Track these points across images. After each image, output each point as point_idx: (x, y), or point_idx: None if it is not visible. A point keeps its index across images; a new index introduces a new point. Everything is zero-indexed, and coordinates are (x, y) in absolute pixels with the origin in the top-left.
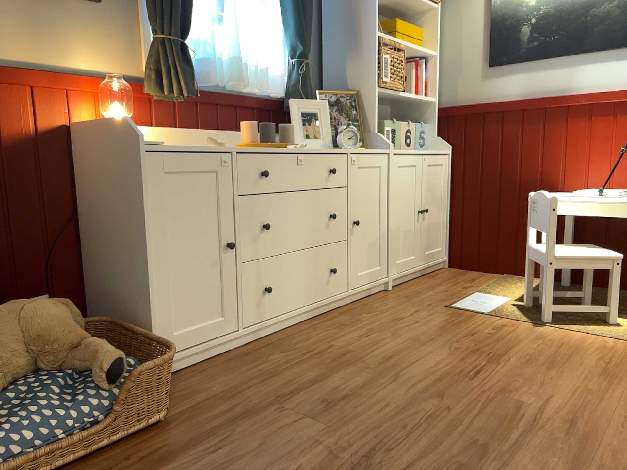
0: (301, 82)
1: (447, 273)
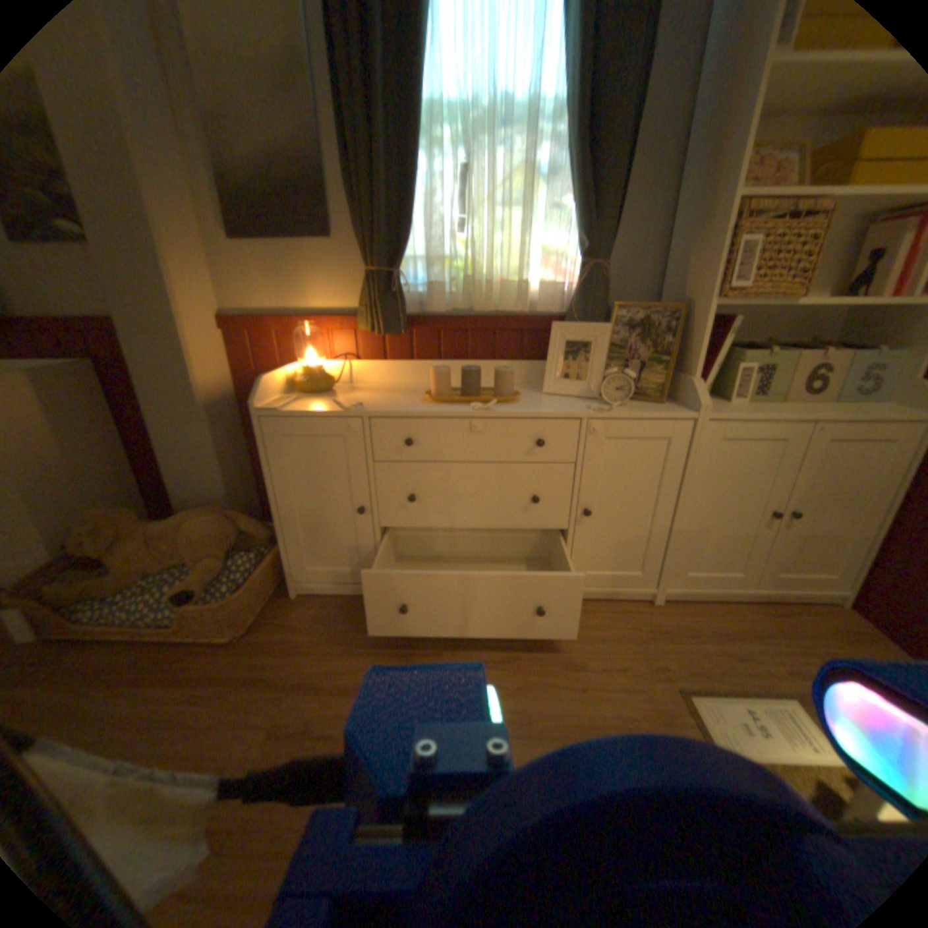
0: (580, 295)
1: (825, 623)
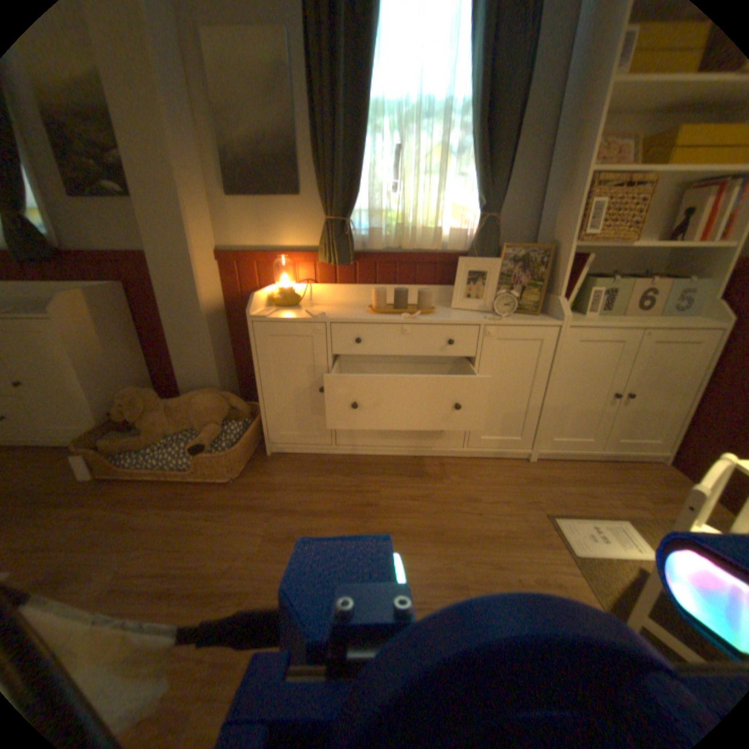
0: (479, 239)
1: (652, 475)
